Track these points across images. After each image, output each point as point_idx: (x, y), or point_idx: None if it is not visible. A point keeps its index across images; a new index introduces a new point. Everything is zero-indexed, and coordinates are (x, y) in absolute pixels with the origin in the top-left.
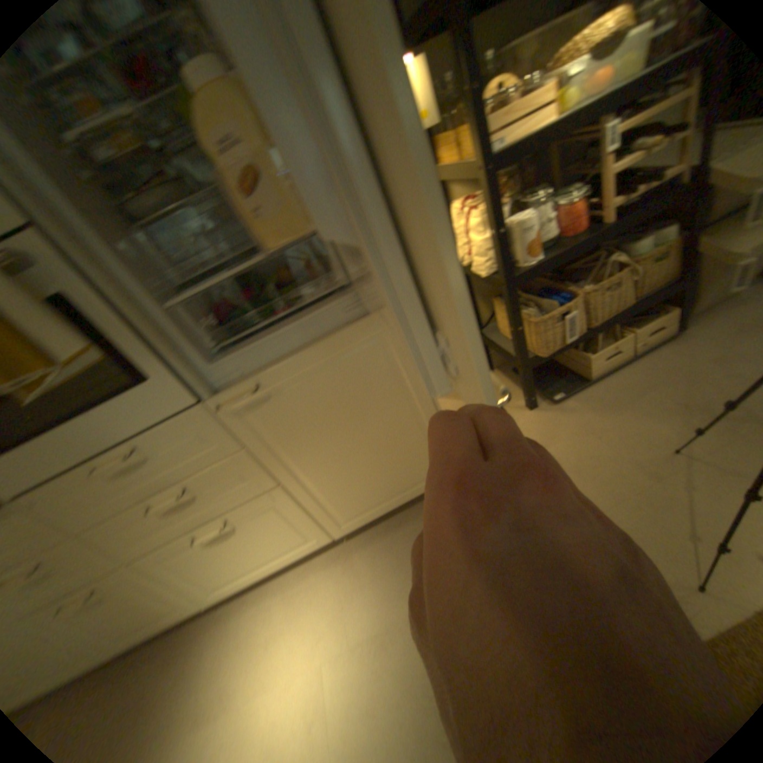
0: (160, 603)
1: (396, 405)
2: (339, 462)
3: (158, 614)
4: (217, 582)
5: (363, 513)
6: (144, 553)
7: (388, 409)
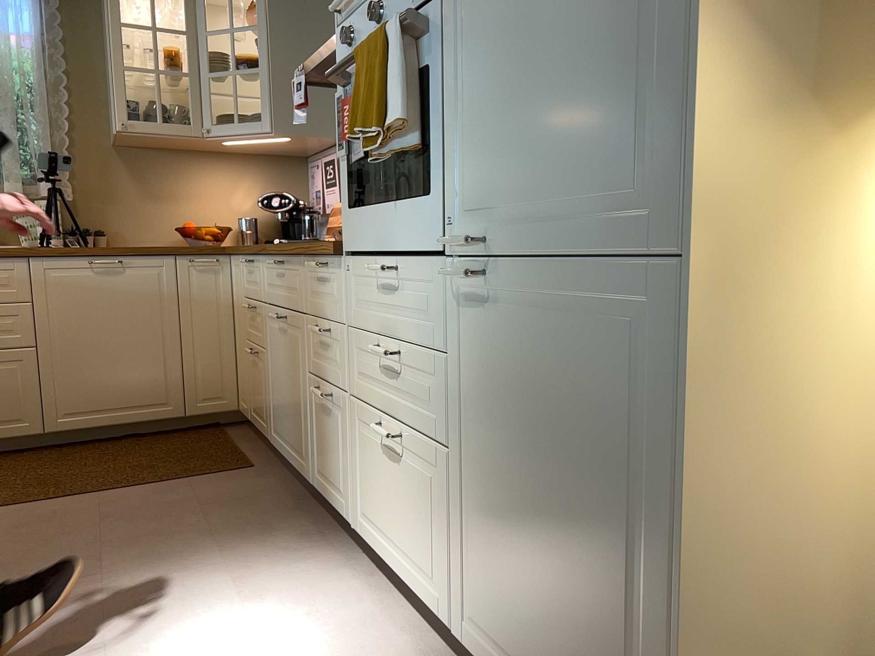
0: (347, 467)
1: (625, 496)
2: (514, 502)
3: (341, 478)
4: (374, 508)
5: (501, 649)
6: (363, 393)
7: (610, 489)
